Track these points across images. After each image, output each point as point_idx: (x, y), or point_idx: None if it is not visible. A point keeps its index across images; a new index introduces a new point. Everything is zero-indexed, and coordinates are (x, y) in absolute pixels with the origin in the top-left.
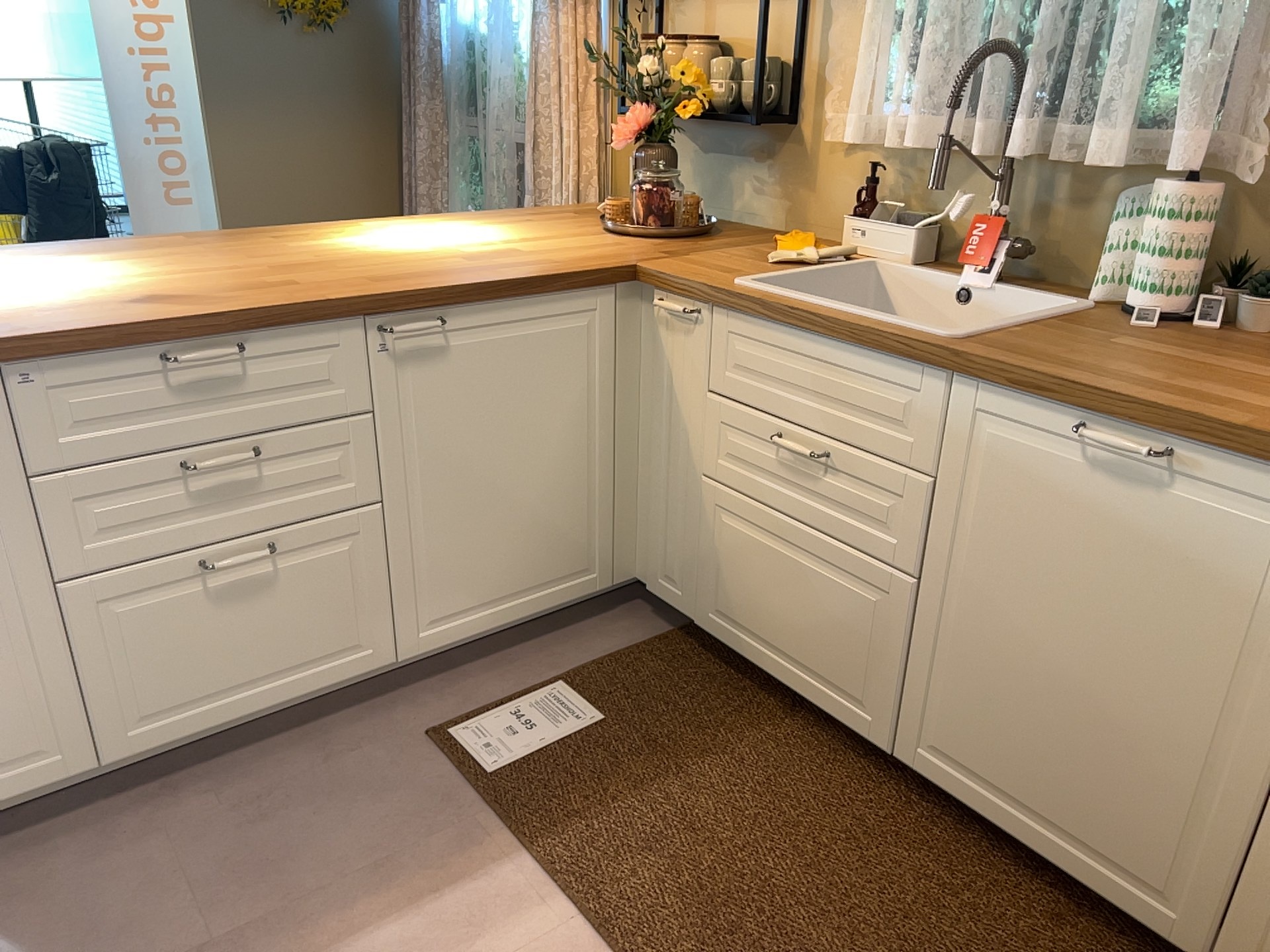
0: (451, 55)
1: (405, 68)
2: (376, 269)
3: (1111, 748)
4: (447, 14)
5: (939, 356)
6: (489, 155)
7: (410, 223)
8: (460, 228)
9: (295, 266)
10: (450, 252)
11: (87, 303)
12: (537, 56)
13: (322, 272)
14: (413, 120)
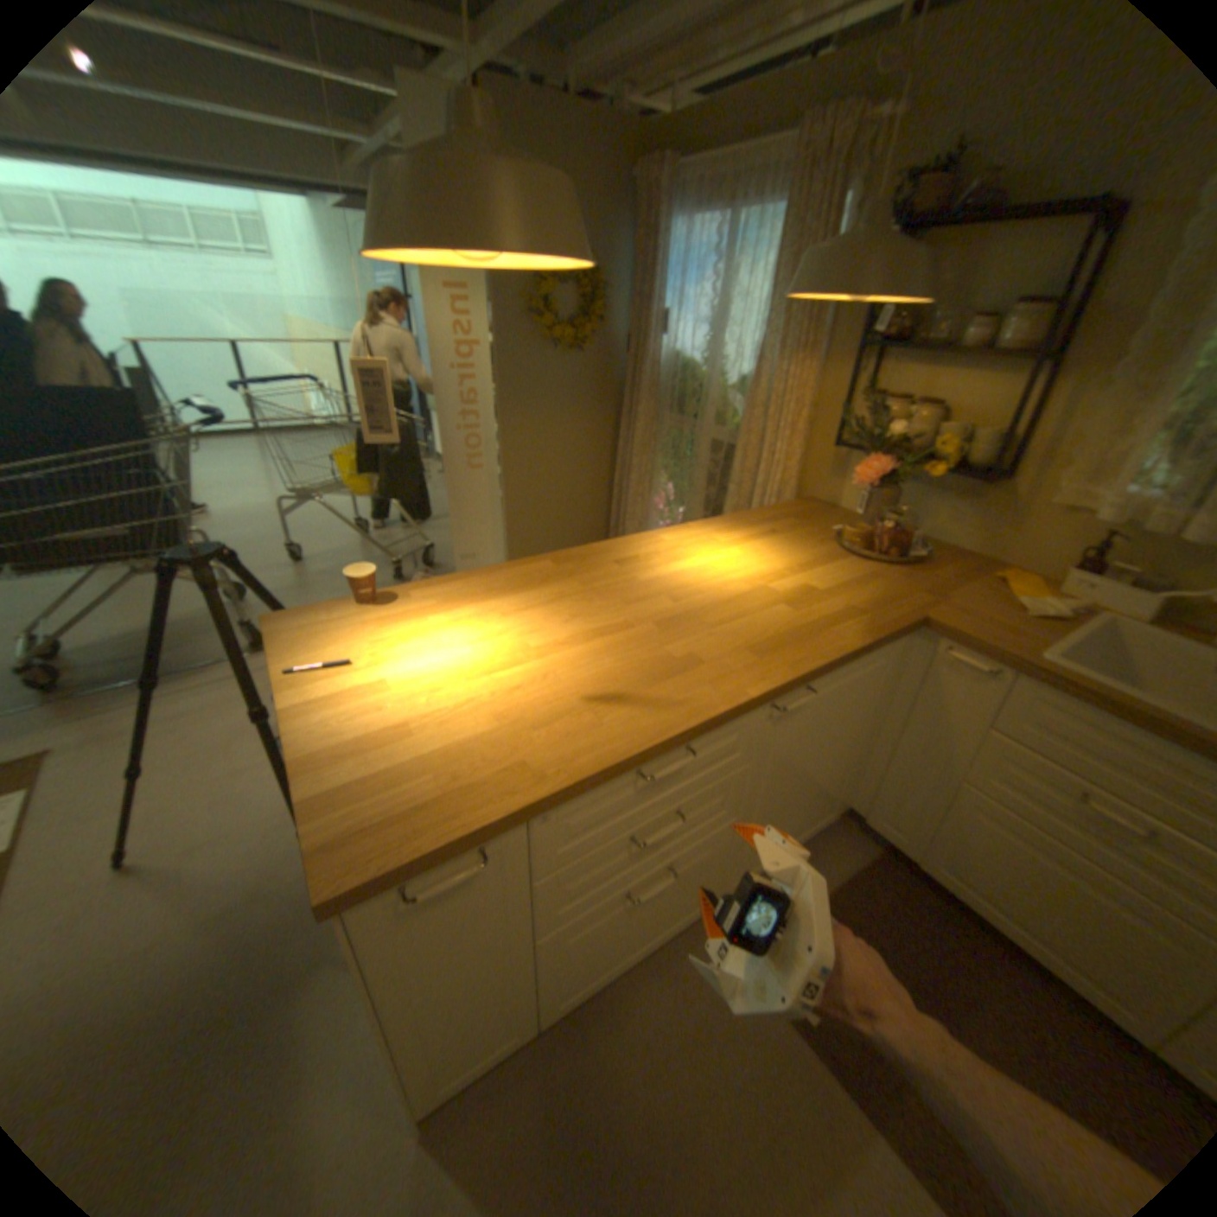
0: (664, 370)
1: (626, 376)
2: (737, 627)
3: None
4: (662, 339)
5: None
6: (693, 447)
7: (693, 537)
8: (736, 545)
9: (668, 620)
10: (765, 591)
11: (556, 705)
12: (756, 388)
13: (699, 634)
14: (627, 412)
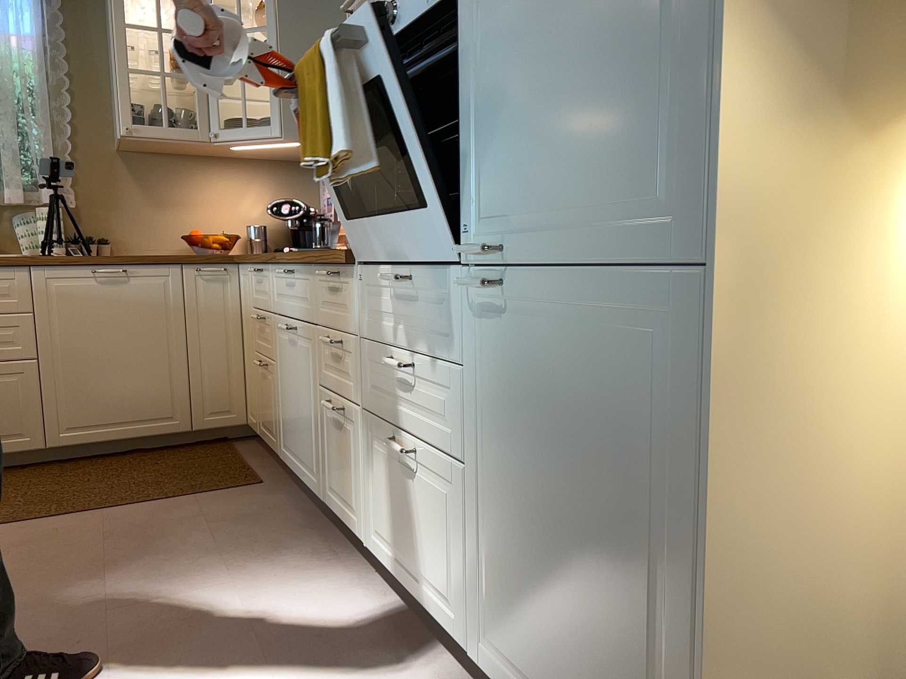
0: None
1: None
2: None
3: (139, 378)
4: None
5: (23, 260)
6: None
7: None
8: None
9: None
10: None
11: None
12: None
13: None
14: None
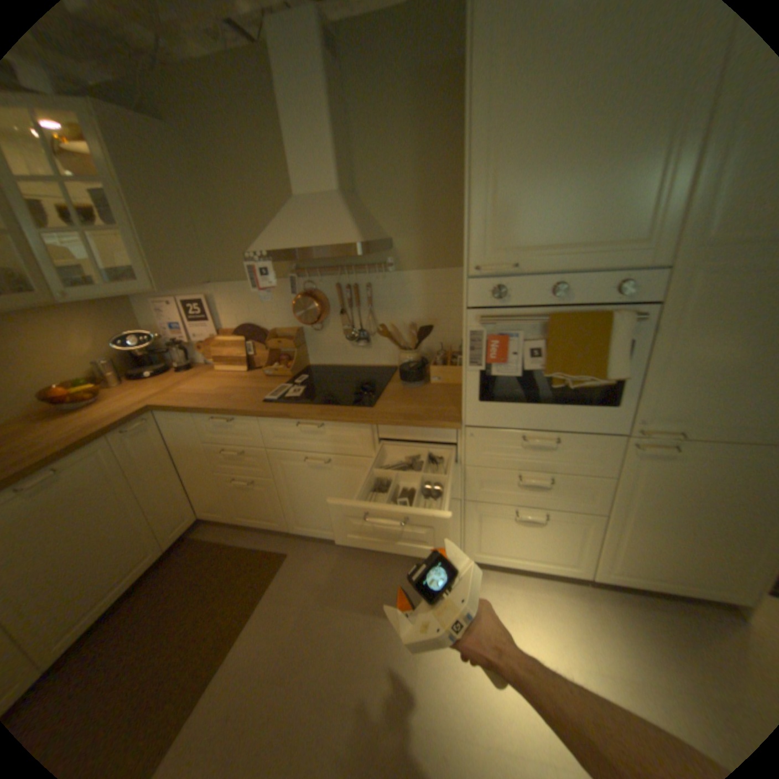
0: None
1: None
2: None
3: (108, 549)
4: None
5: None
6: None
7: None
8: None
9: None
10: None
11: None
12: None
13: None
14: None
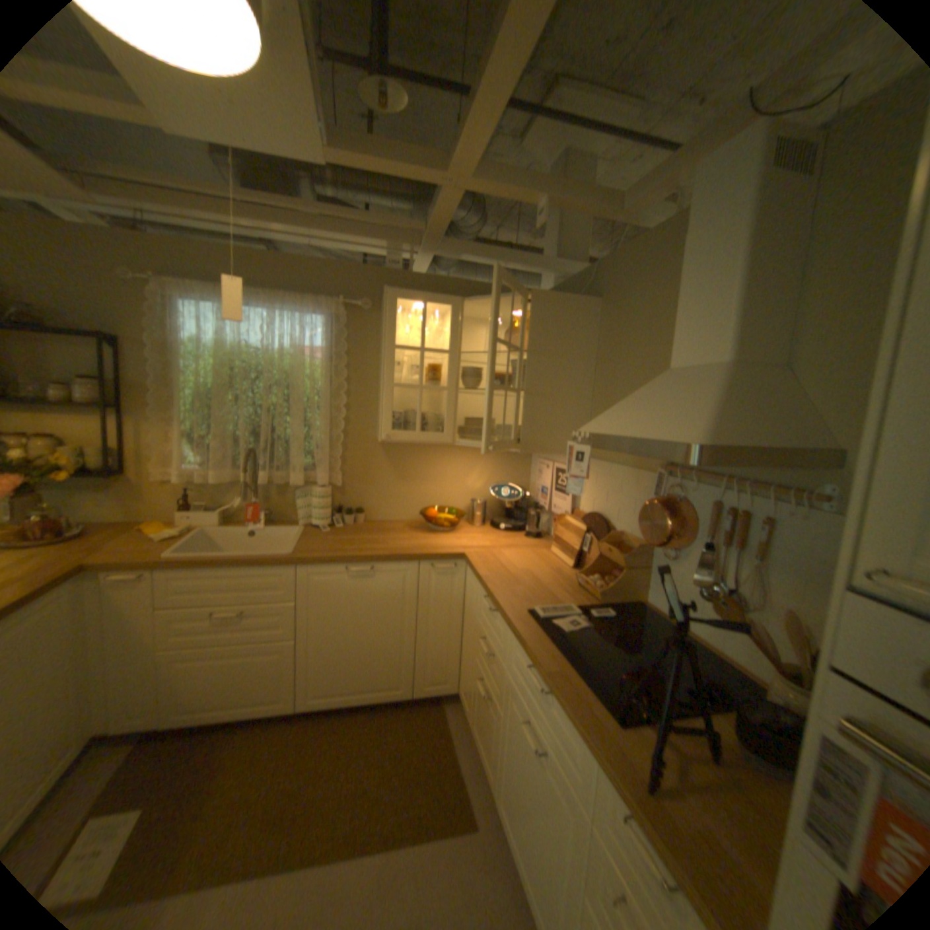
0: None
1: None
2: None
3: (374, 656)
4: None
5: (291, 560)
6: None
7: None
8: None
9: None
10: None
11: None
12: None
13: None
14: None
